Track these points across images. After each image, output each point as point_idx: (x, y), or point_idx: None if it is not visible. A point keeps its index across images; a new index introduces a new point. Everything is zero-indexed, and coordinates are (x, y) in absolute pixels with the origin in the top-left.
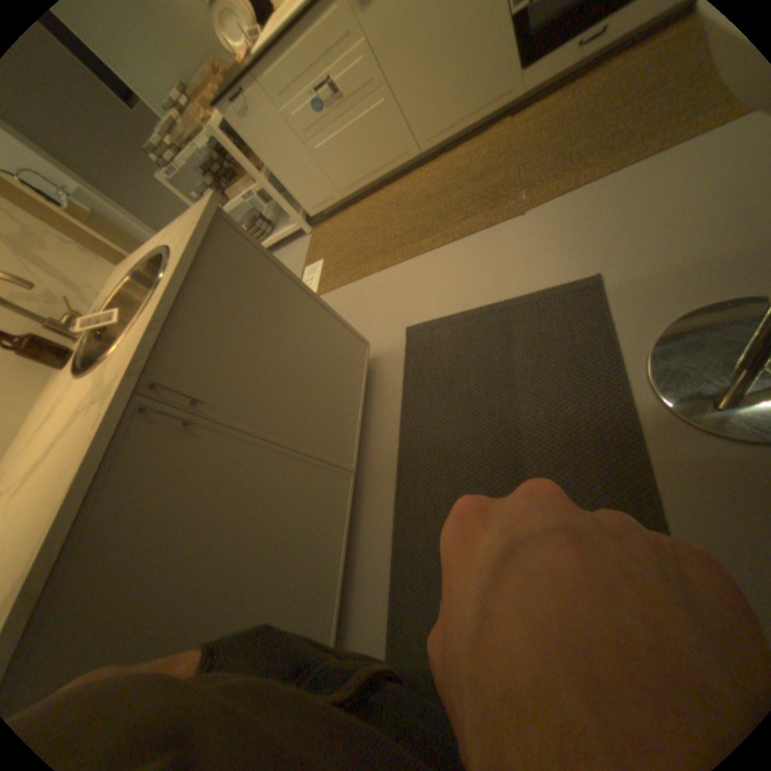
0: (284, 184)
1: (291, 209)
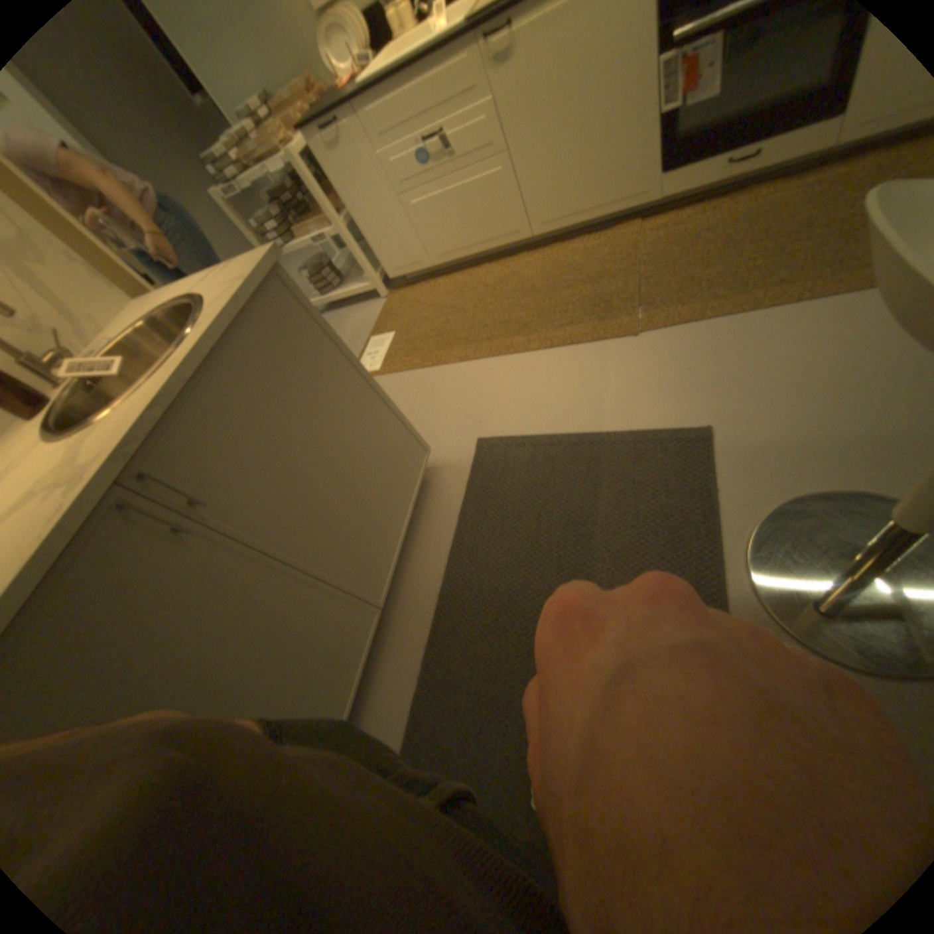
0: (365, 234)
1: (368, 264)
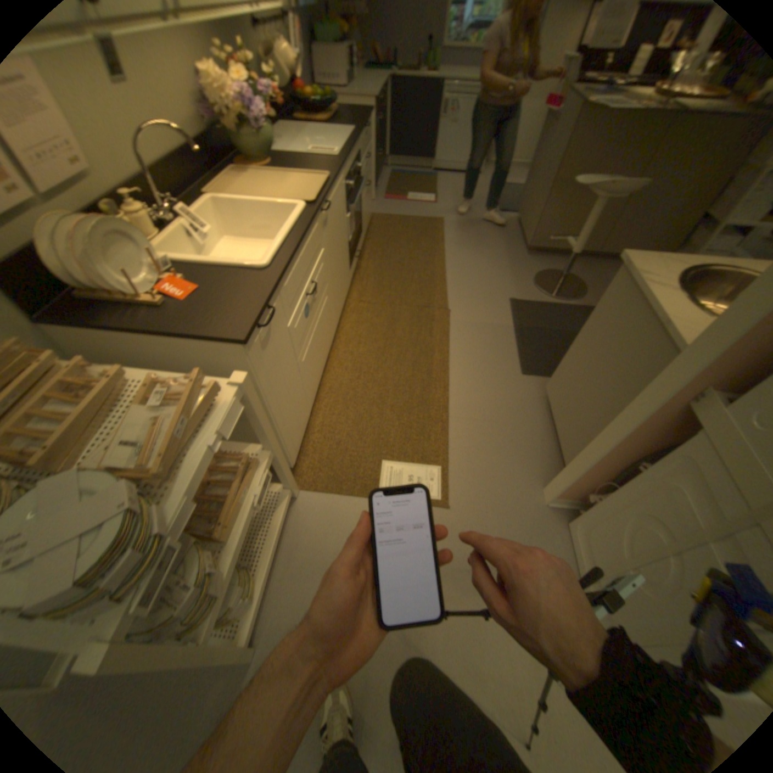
0: (282, 435)
1: (289, 471)
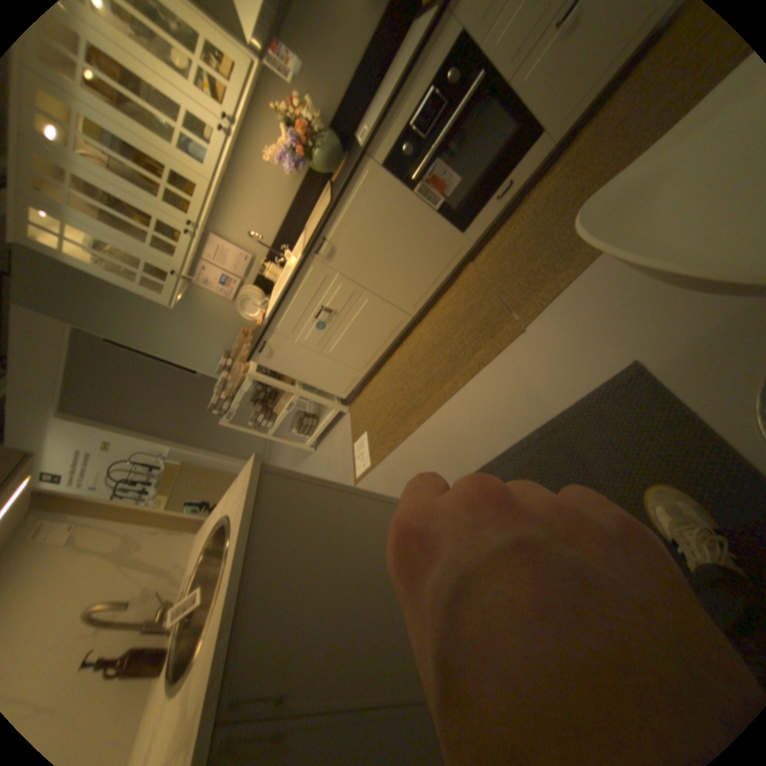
0: (316, 386)
1: (328, 401)
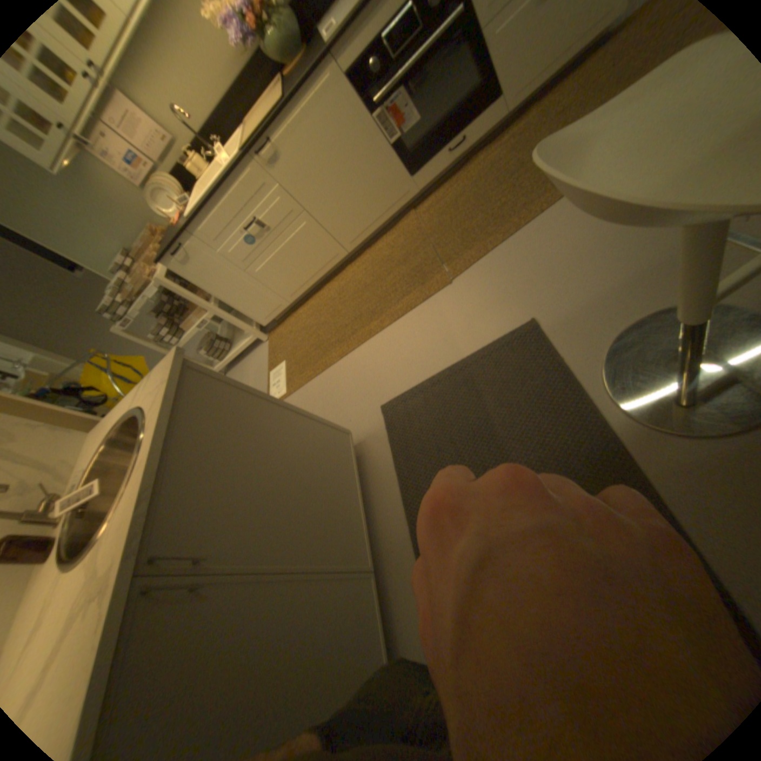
0: (235, 306)
1: (246, 325)
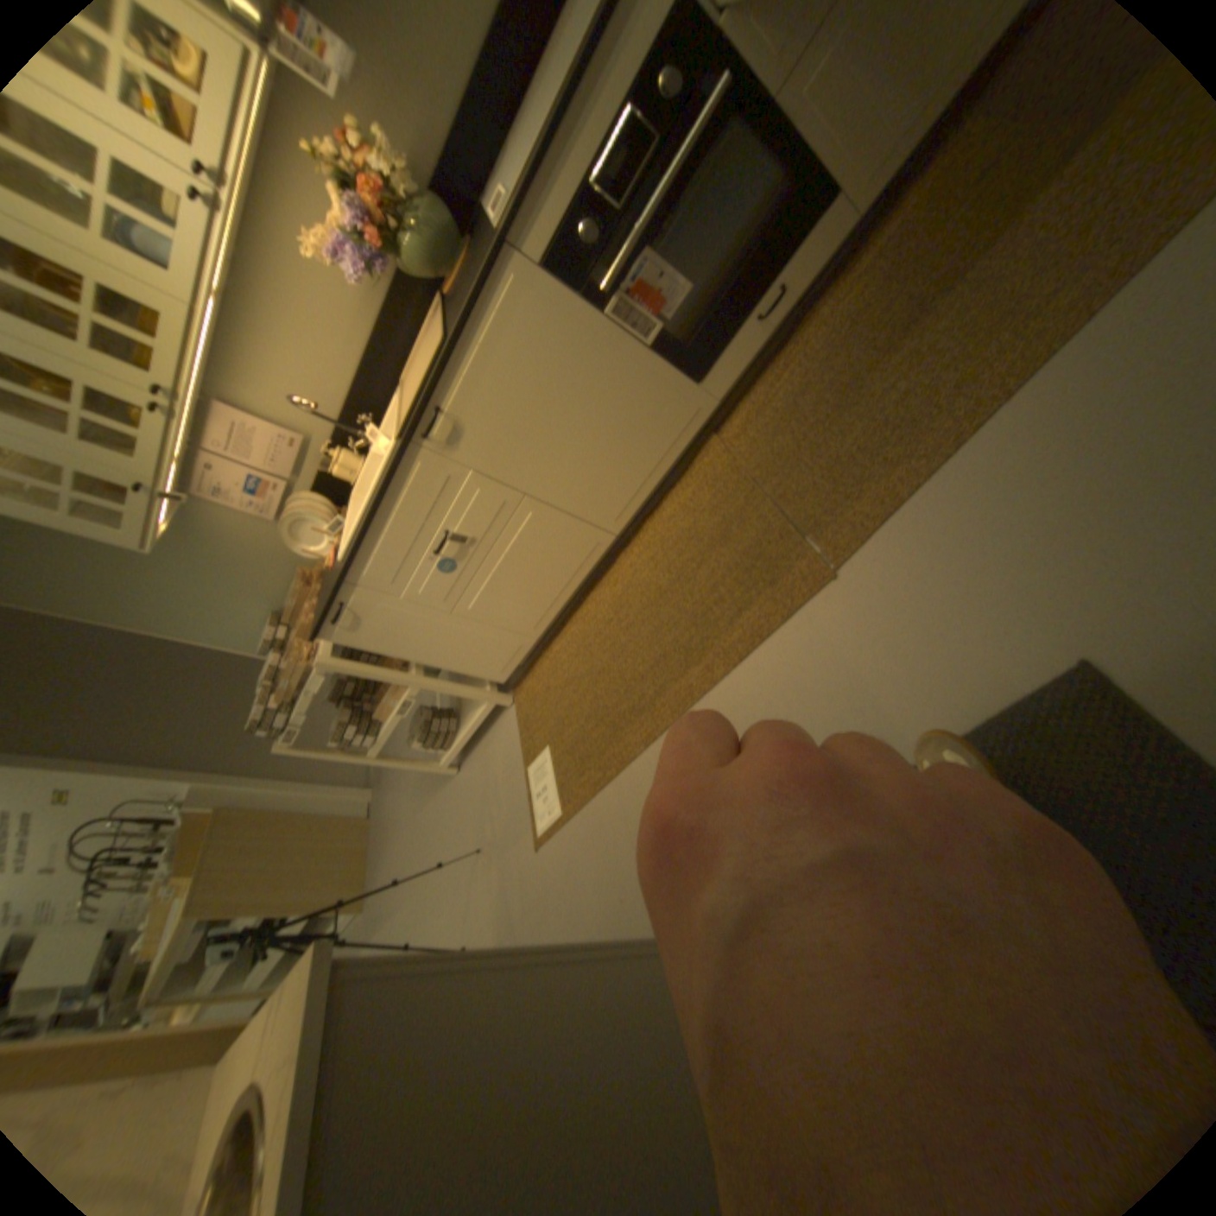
0: (449, 668)
1: (473, 691)
